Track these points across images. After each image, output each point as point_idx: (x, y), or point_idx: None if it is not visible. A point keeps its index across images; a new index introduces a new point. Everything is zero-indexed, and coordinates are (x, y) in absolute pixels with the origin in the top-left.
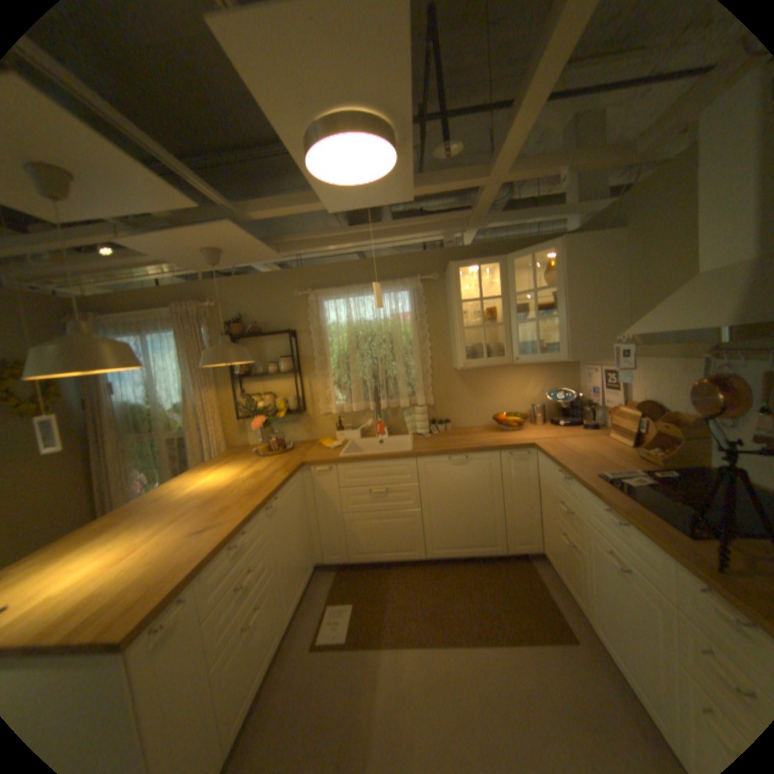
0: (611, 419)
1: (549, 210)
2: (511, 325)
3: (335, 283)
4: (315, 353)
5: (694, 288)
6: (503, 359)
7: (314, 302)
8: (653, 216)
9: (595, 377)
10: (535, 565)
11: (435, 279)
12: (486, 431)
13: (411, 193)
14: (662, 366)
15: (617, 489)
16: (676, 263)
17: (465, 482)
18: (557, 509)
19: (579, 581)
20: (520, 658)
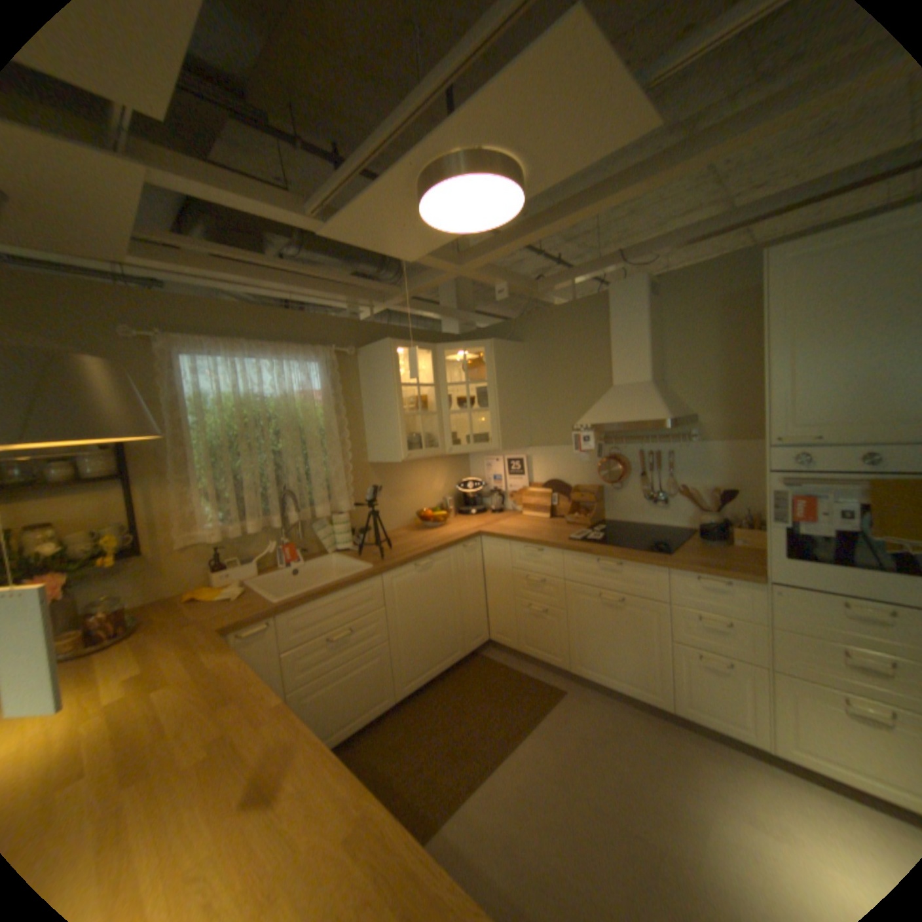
0: (509, 501)
1: (443, 311)
2: (442, 416)
3: (197, 331)
4: (164, 446)
5: (618, 394)
6: (437, 451)
7: (160, 356)
8: (547, 340)
9: (494, 466)
10: (484, 655)
11: (349, 356)
12: (414, 532)
13: (422, 256)
14: (560, 452)
15: (592, 544)
16: (568, 377)
17: (429, 590)
18: (516, 586)
19: (552, 640)
20: (548, 732)
